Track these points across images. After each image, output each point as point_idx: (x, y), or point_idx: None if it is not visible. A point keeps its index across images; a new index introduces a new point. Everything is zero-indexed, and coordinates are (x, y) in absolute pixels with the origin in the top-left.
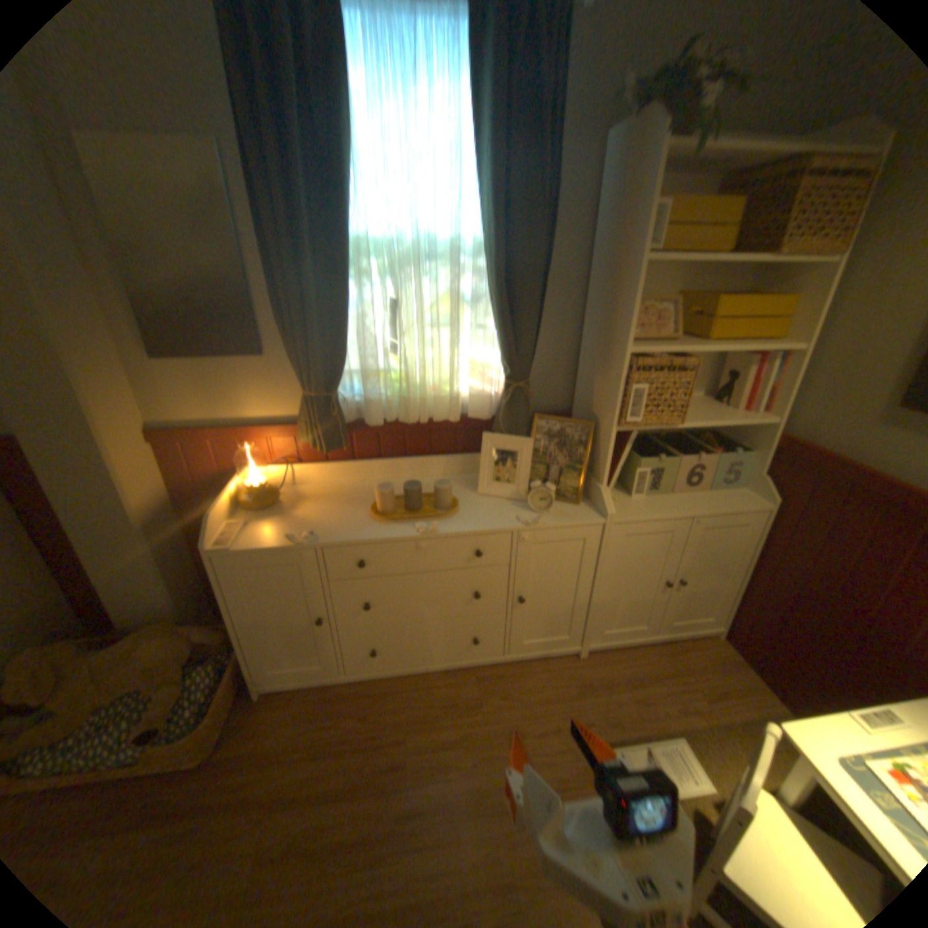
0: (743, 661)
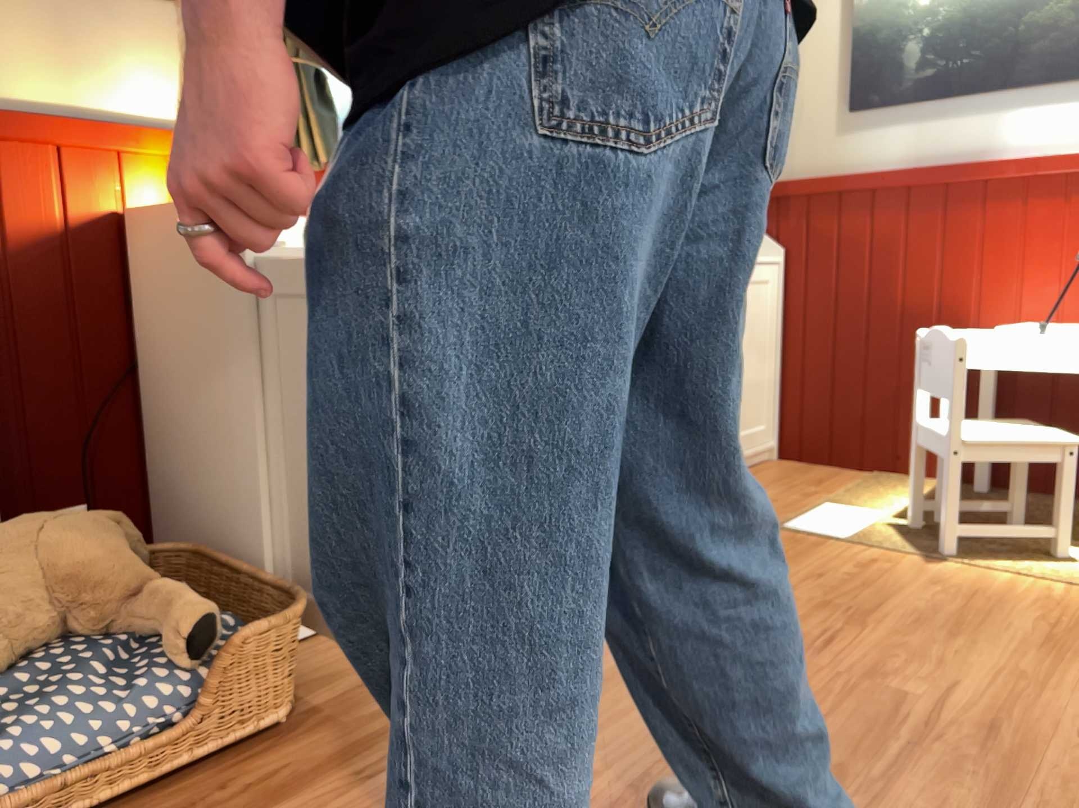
0: (805, 462)
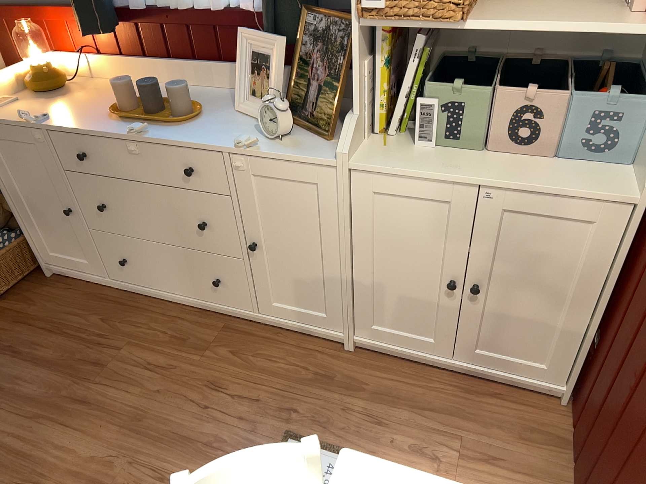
0: (567, 433)
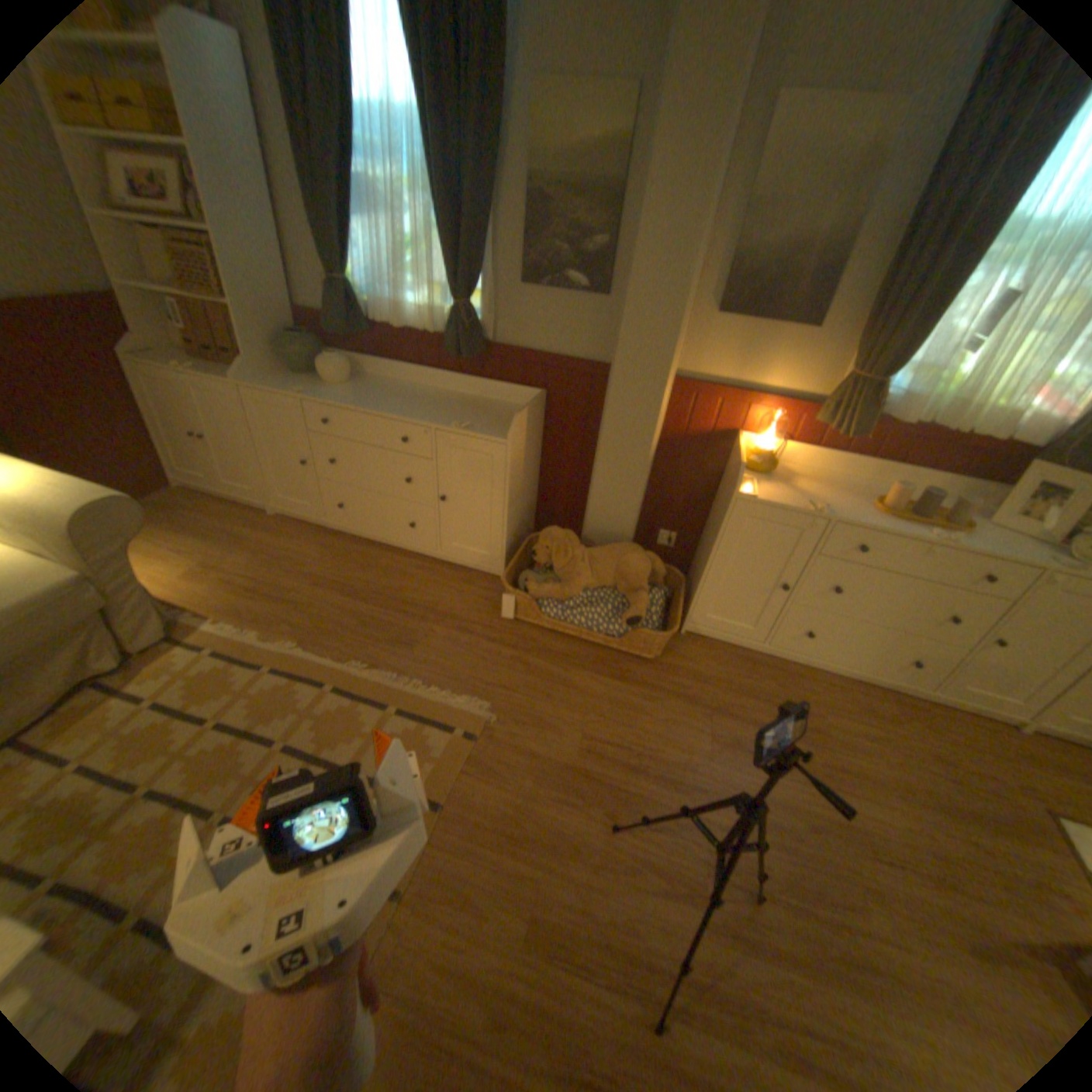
0: None
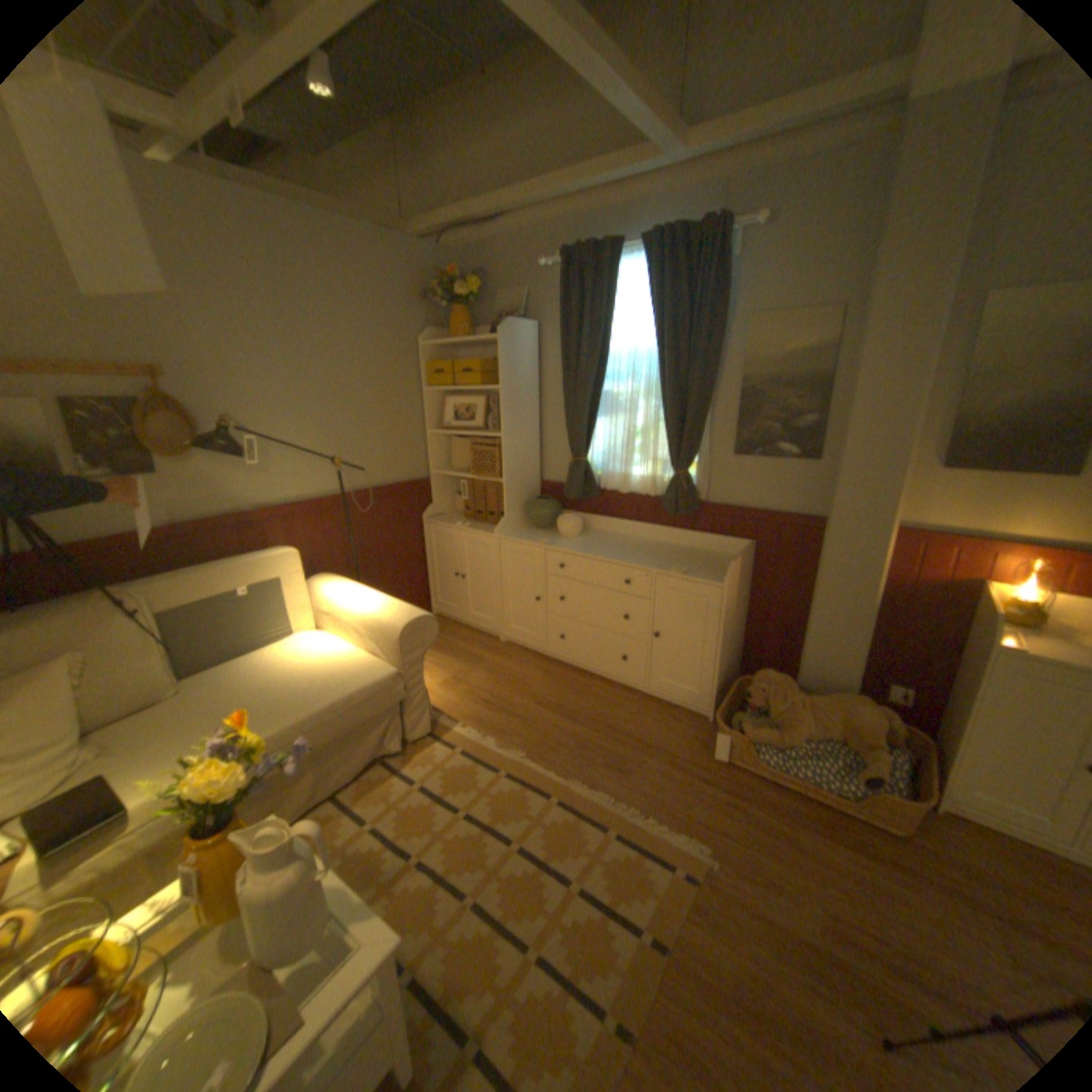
0: None
